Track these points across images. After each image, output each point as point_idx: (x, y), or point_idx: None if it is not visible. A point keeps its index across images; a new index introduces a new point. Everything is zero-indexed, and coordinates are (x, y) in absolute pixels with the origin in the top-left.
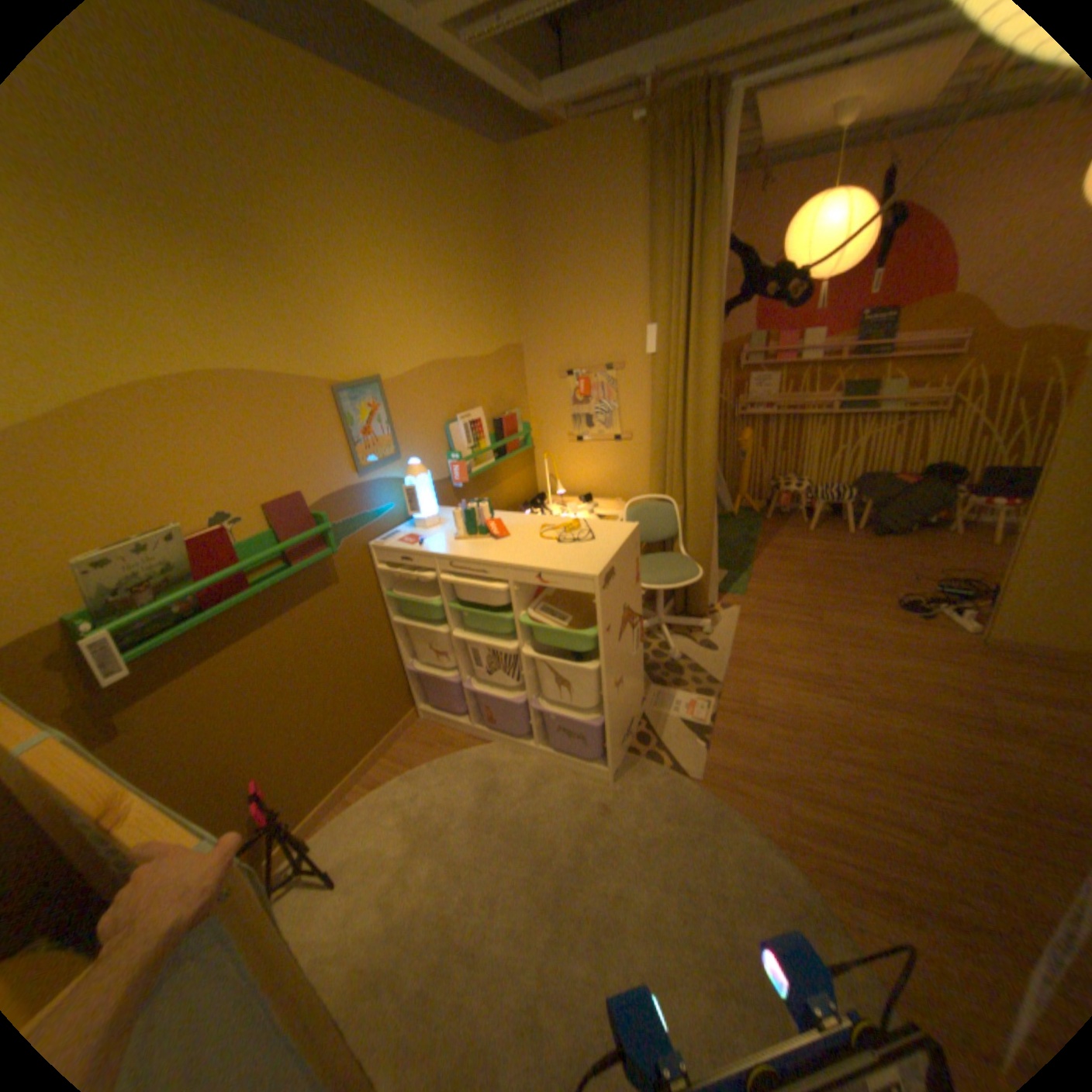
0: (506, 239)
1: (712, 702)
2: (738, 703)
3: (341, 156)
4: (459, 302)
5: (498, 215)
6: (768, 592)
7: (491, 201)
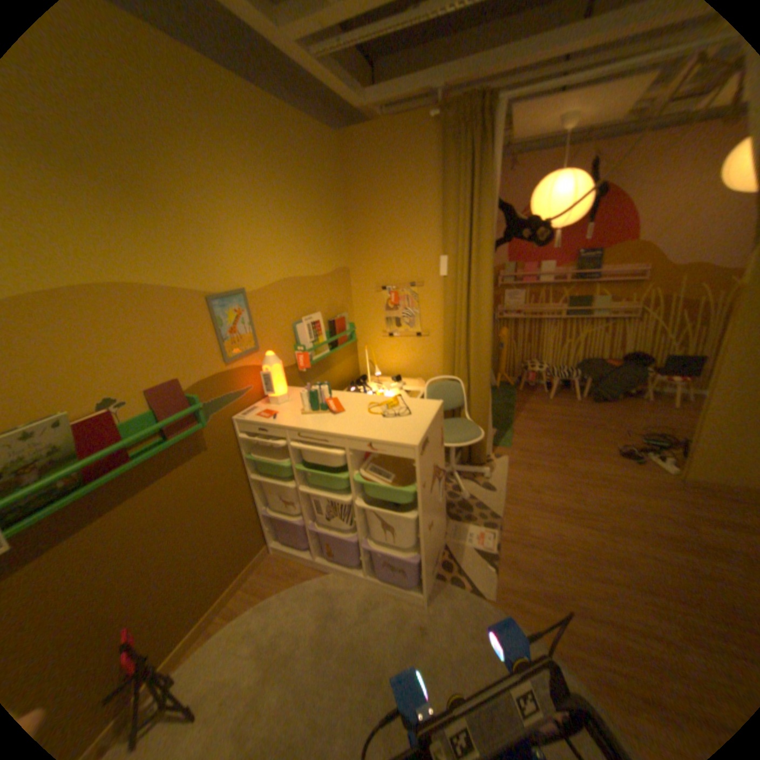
0: (339, 194)
1: (497, 534)
2: (516, 534)
3: (220, 127)
4: (305, 236)
5: (334, 177)
6: (527, 445)
7: (328, 167)
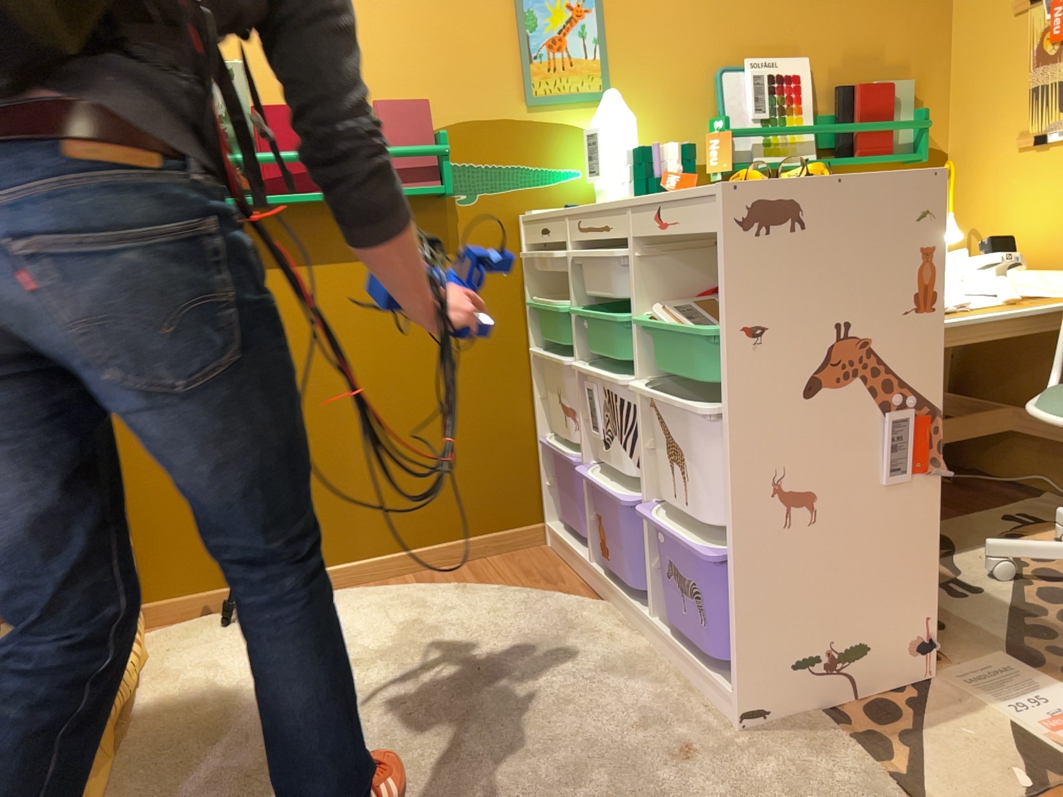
0: None
1: None
2: None
3: None
4: None
5: None
6: None
7: None
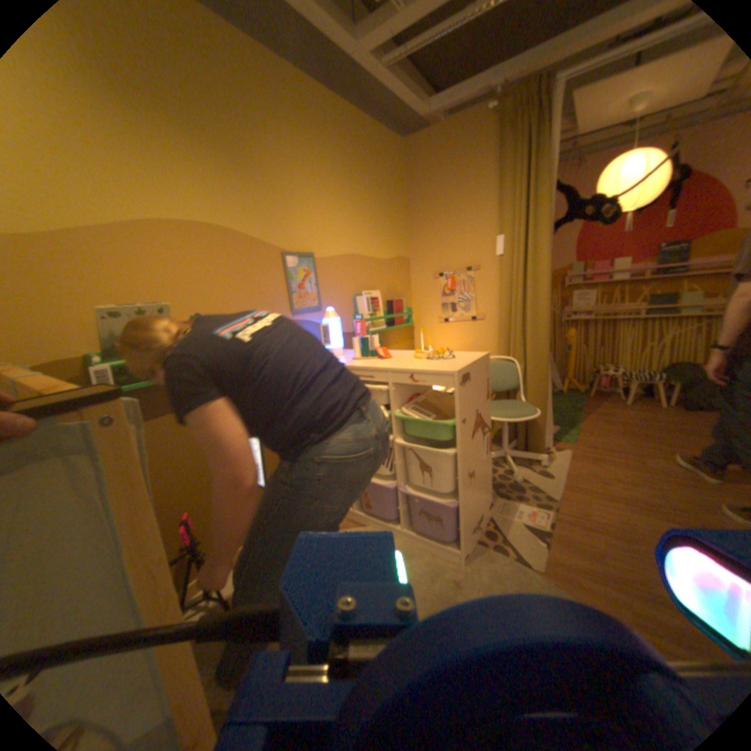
0: (402, 190)
1: (551, 515)
2: (574, 518)
3: (305, 121)
4: (369, 221)
5: (398, 175)
6: (595, 442)
7: (394, 166)
